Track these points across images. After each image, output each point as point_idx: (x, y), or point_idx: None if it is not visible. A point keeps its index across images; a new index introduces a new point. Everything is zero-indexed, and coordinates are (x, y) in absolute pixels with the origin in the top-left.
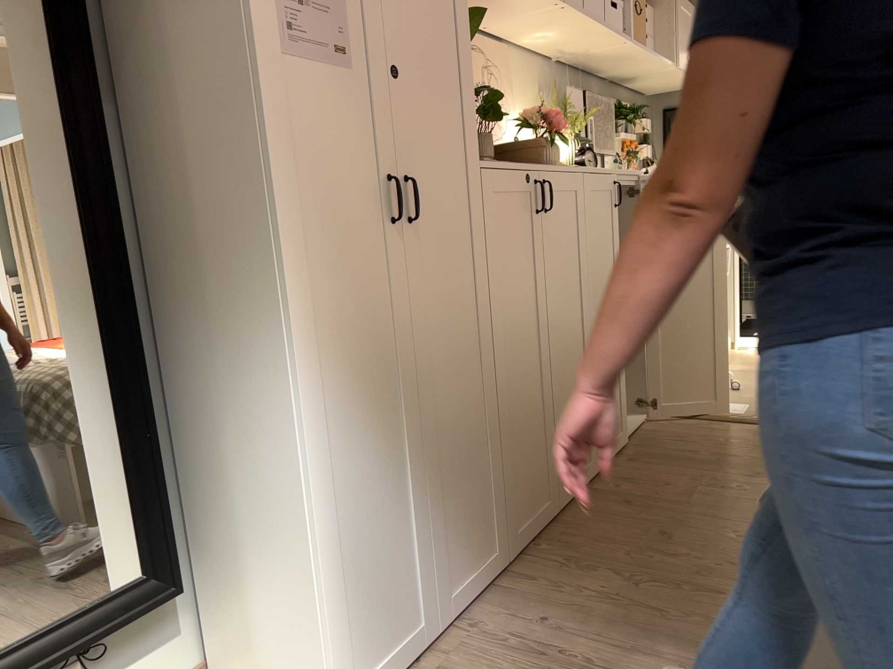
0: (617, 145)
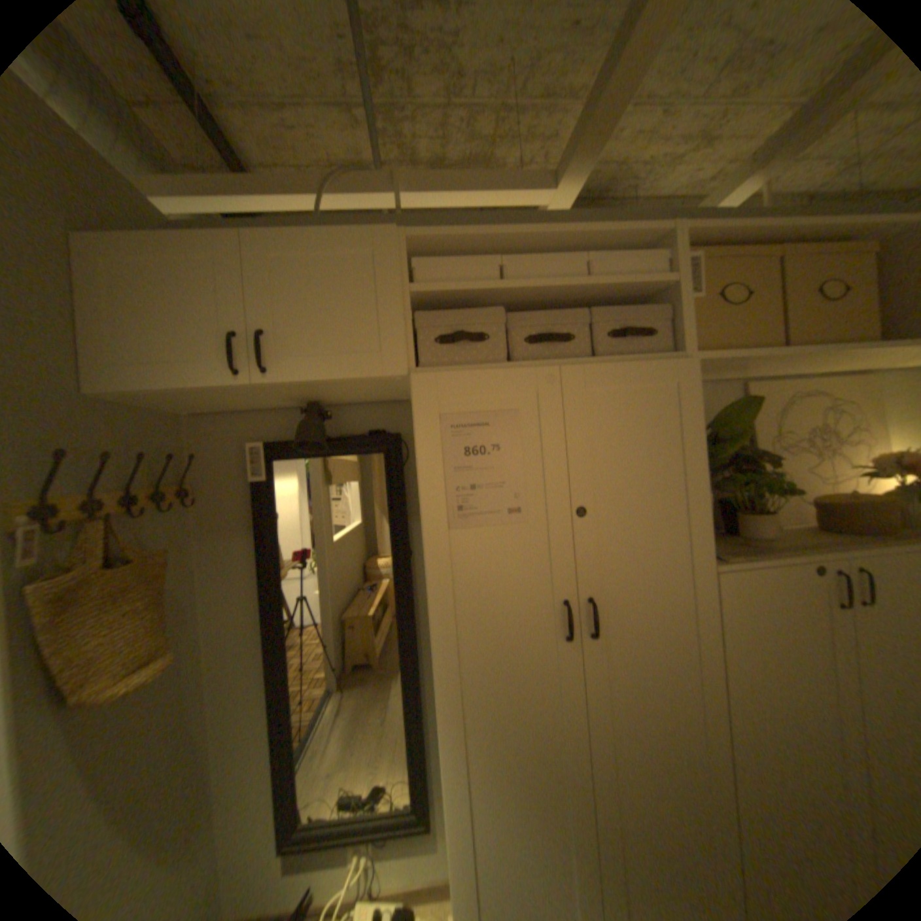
0: None
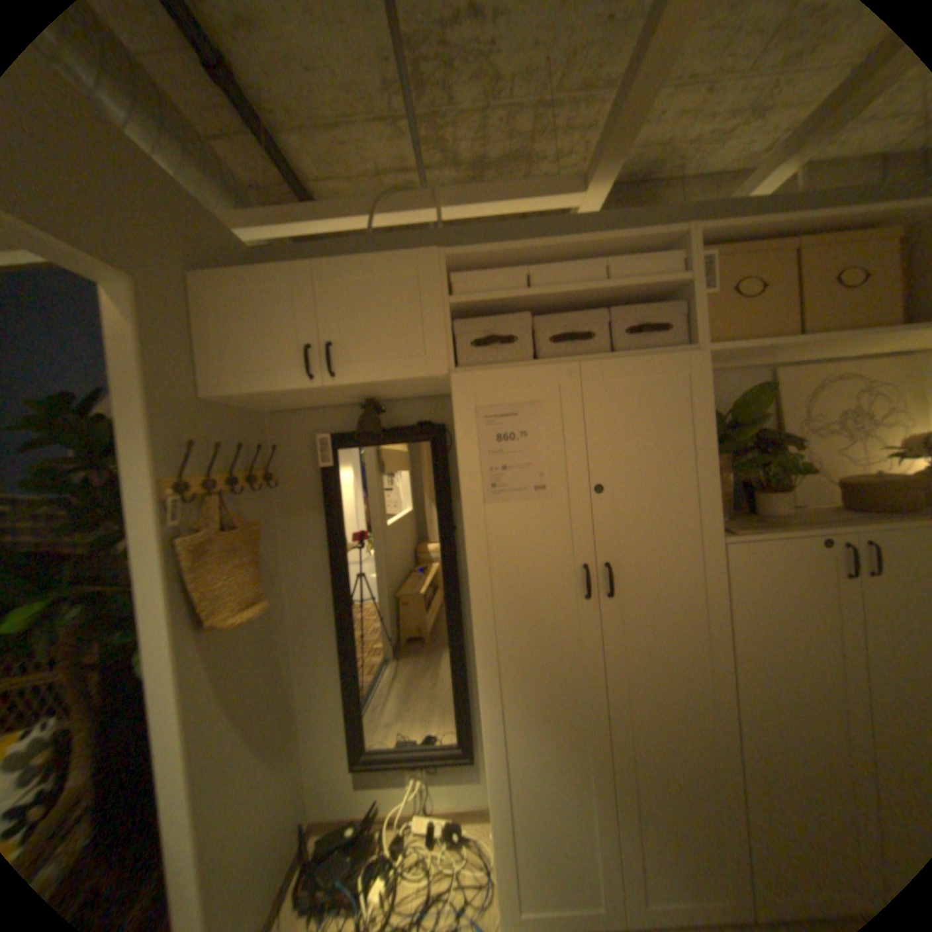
0: None
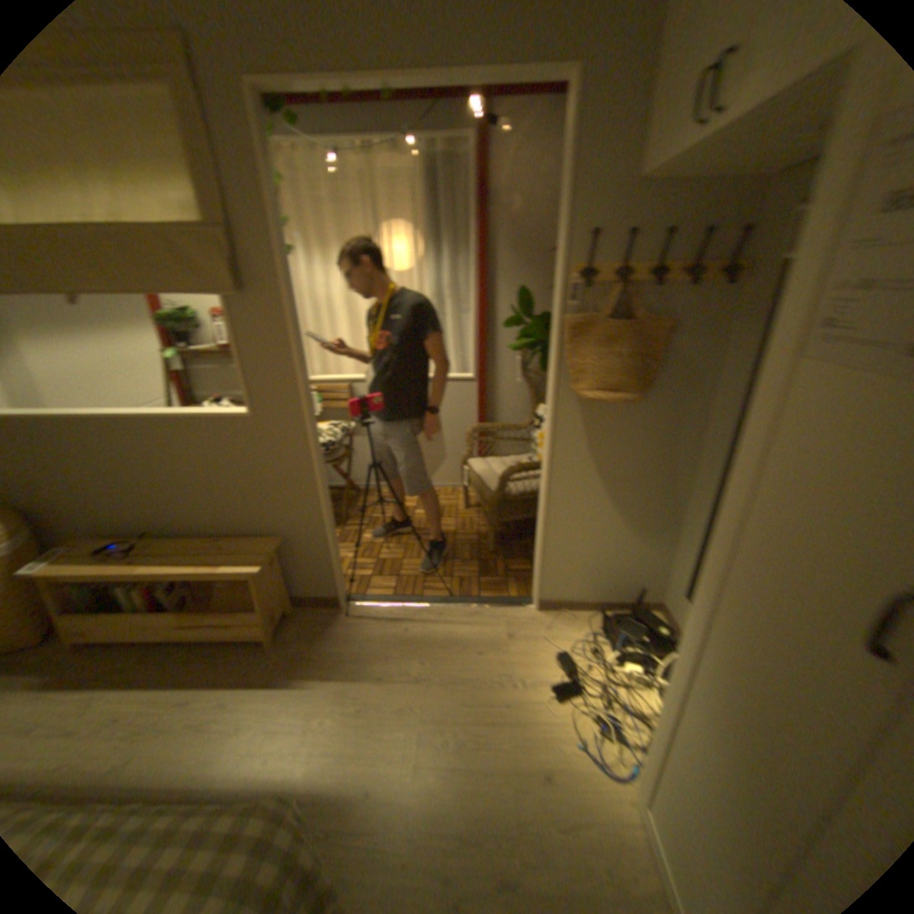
0: None
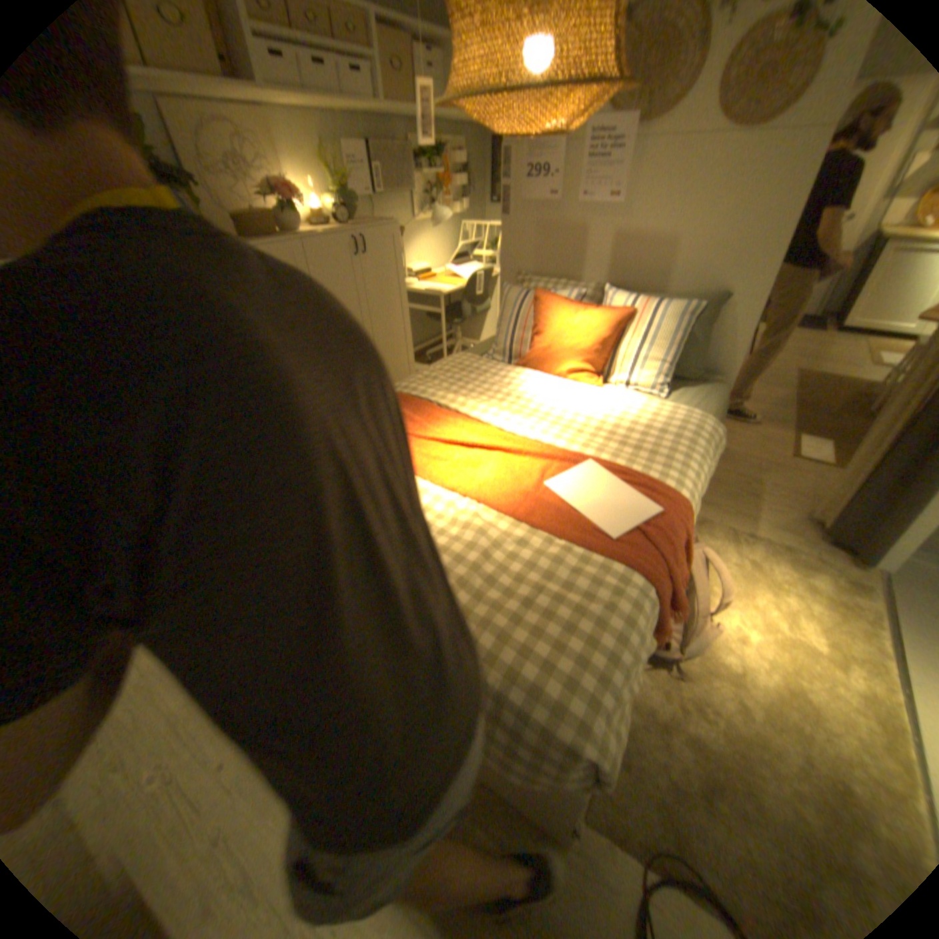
0: (430, 175)
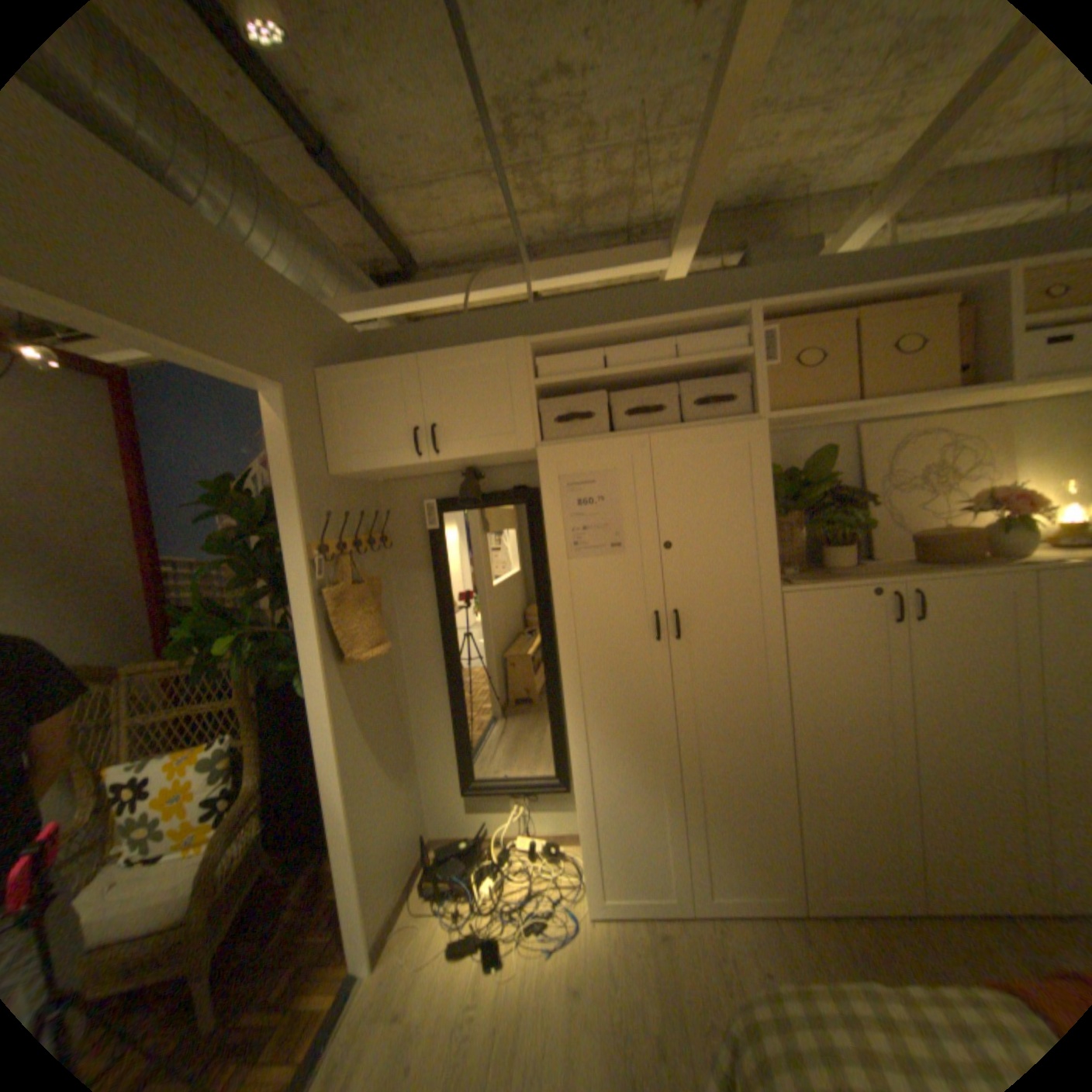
0: None
